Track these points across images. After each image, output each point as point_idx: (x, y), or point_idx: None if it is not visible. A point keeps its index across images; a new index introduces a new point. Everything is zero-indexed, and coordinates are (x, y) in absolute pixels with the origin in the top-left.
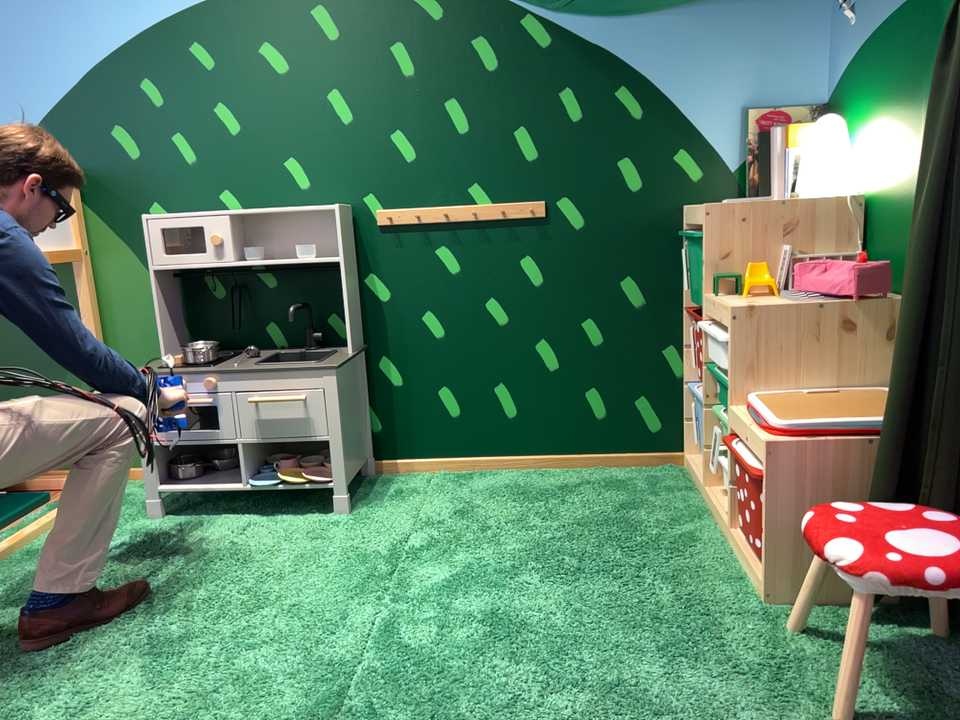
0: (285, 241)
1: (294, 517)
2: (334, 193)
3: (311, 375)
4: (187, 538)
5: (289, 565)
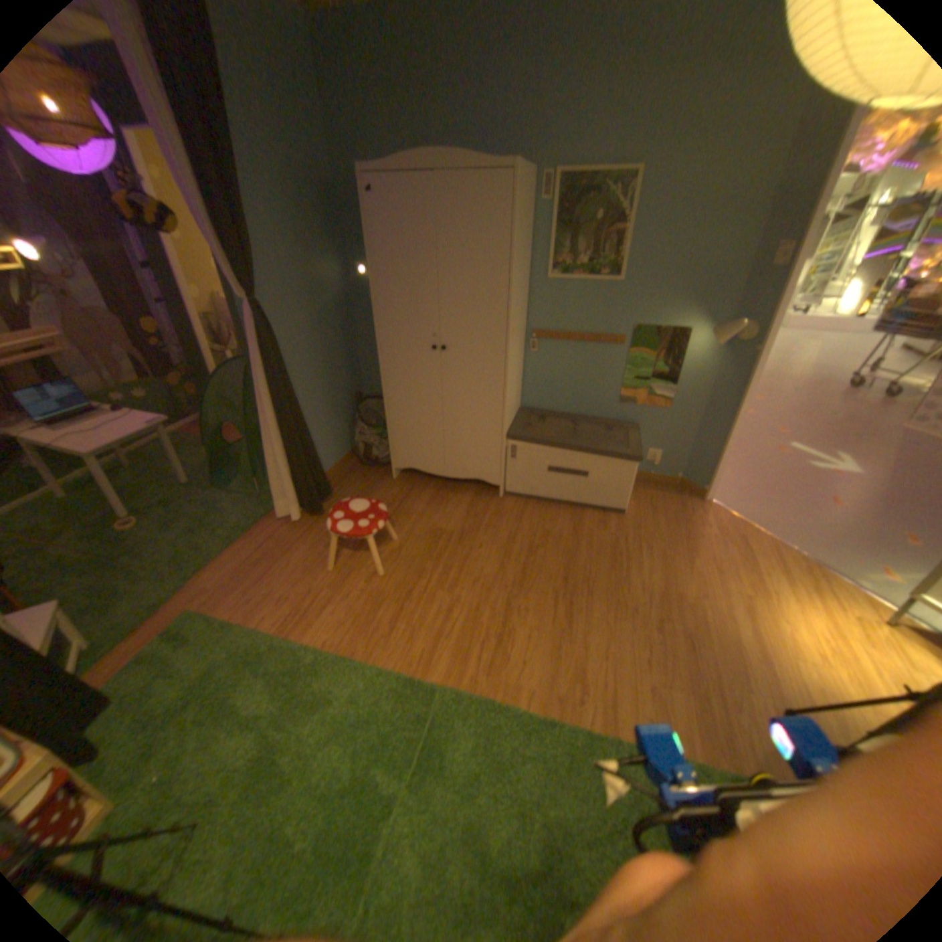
0: None
1: None
2: None
3: None
4: None
5: None
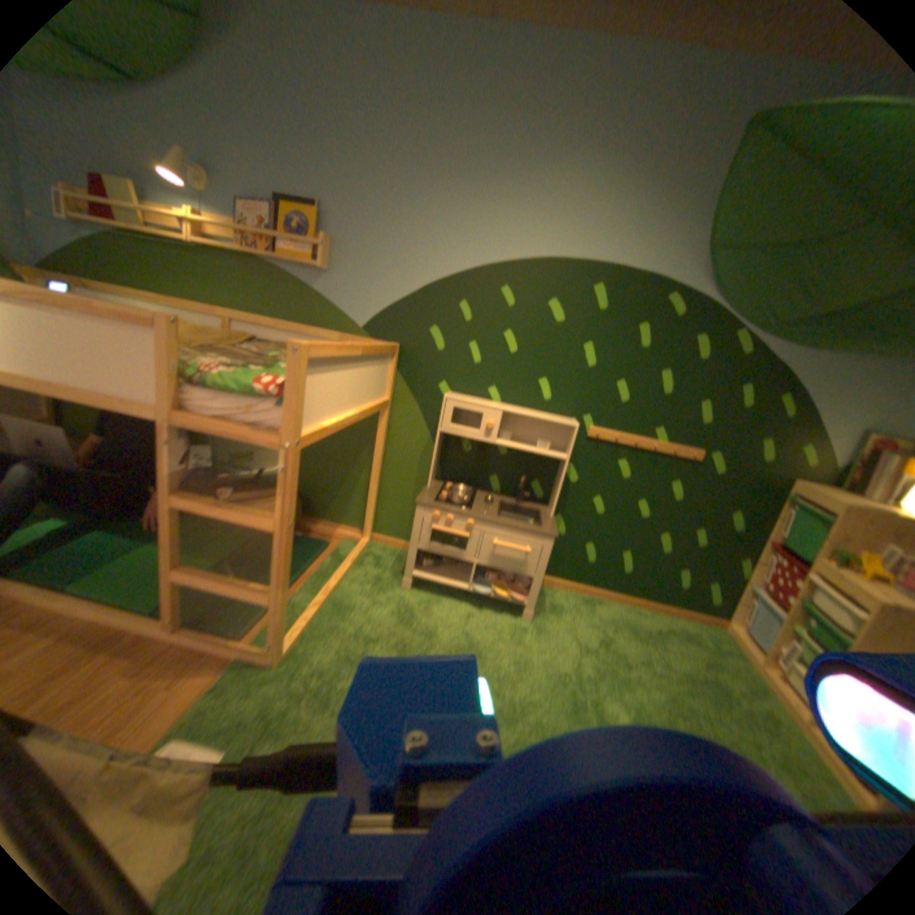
0: (522, 427)
1: (493, 610)
2: (563, 406)
3: (537, 534)
4: (431, 613)
5: (511, 665)
